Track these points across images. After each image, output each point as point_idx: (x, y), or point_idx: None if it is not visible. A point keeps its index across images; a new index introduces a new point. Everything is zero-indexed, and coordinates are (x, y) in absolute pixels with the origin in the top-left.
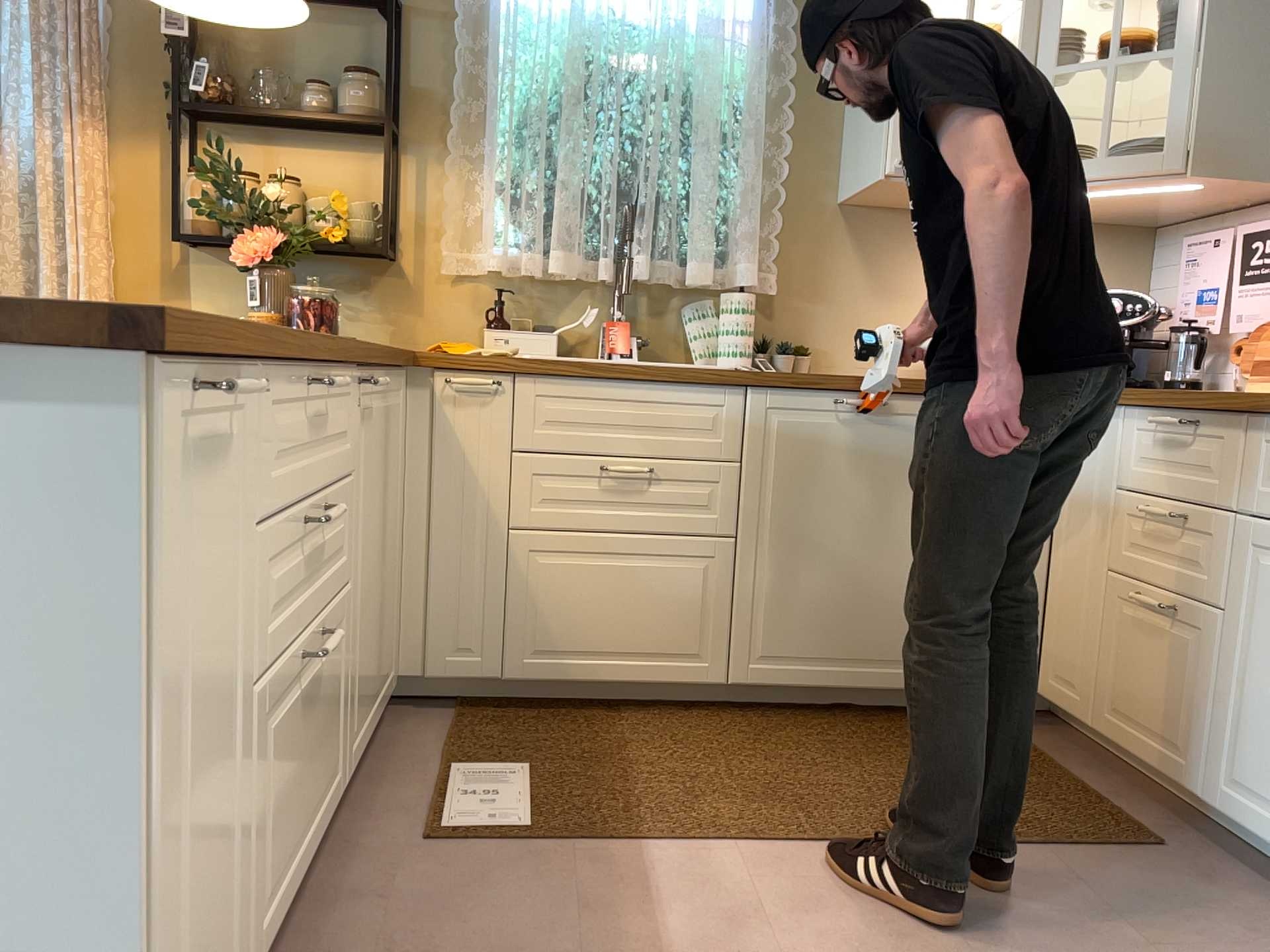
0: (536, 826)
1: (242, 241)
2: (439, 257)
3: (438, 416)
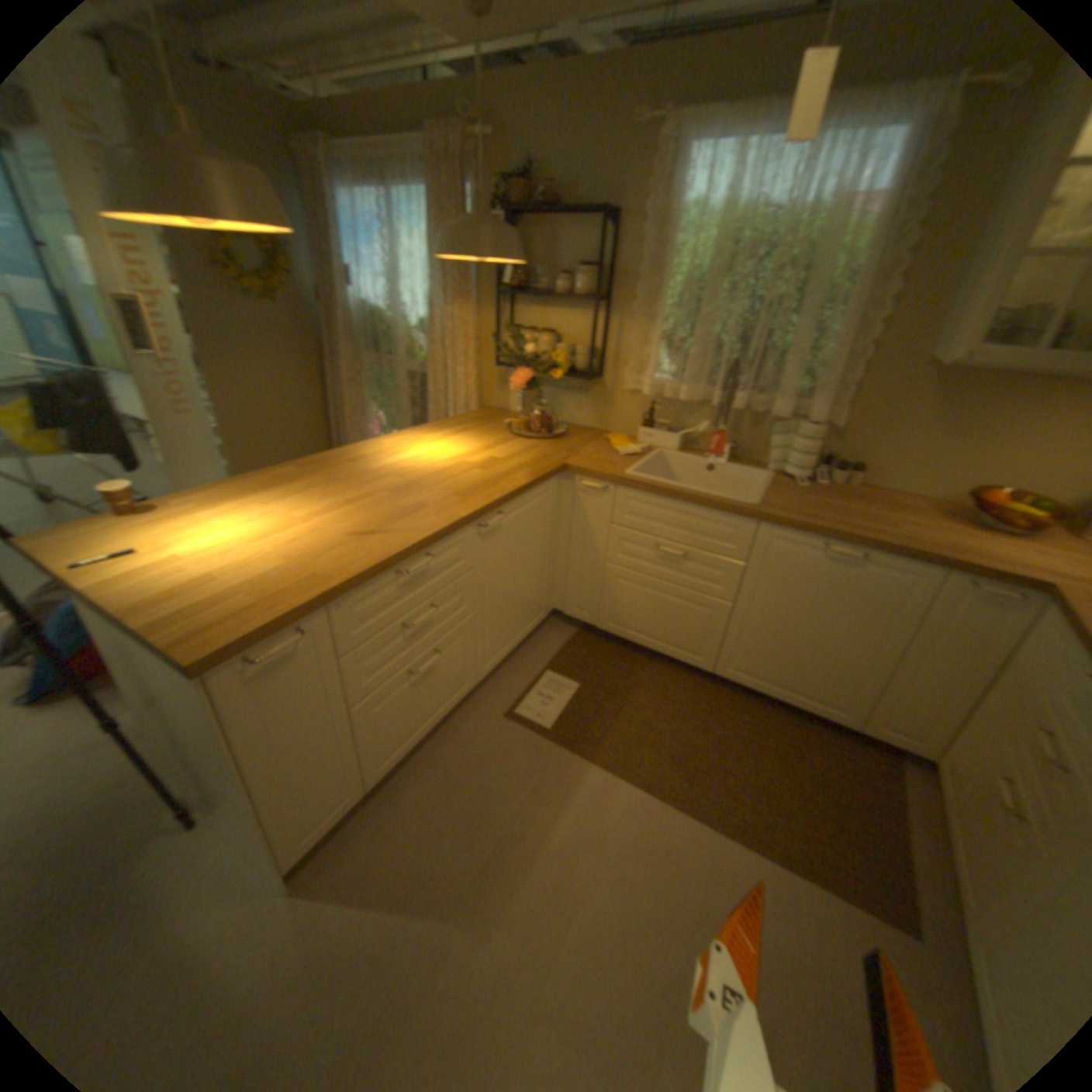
0: (555, 730)
1: (514, 376)
2: (624, 377)
3: (577, 498)
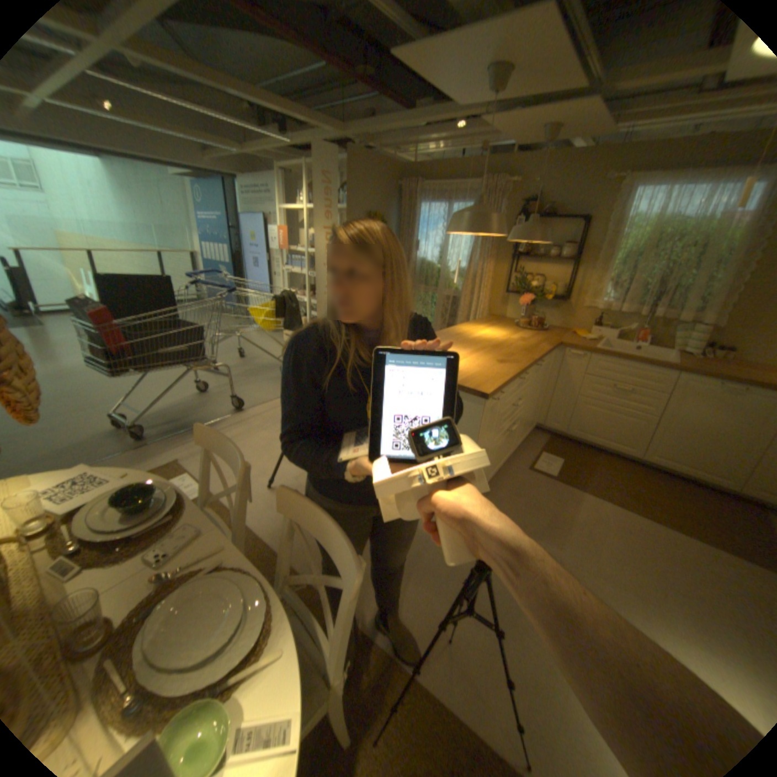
0: (558, 477)
1: (521, 297)
2: (582, 300)
3: (564, 360)
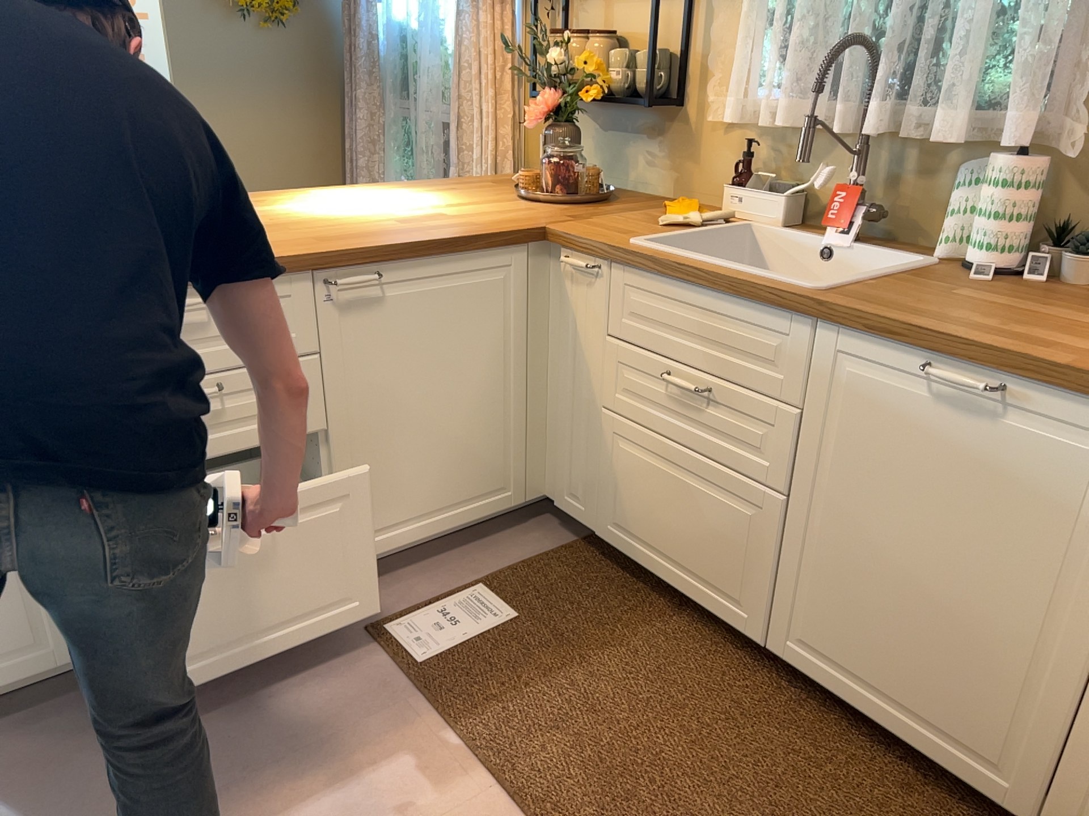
0: (428, 665)
1: (532, 104)
2: (711, 104)
3: (563, 288)
